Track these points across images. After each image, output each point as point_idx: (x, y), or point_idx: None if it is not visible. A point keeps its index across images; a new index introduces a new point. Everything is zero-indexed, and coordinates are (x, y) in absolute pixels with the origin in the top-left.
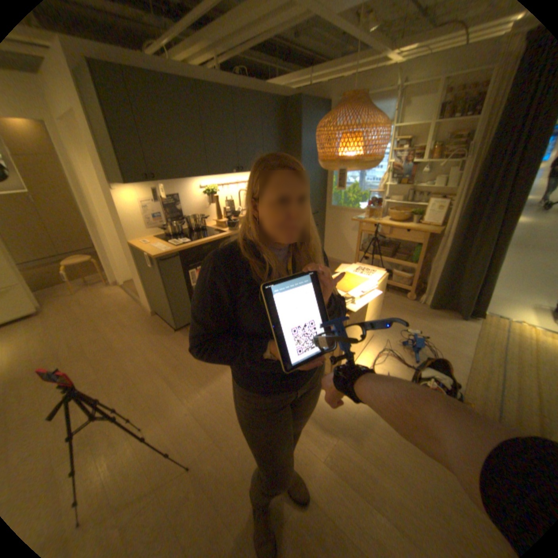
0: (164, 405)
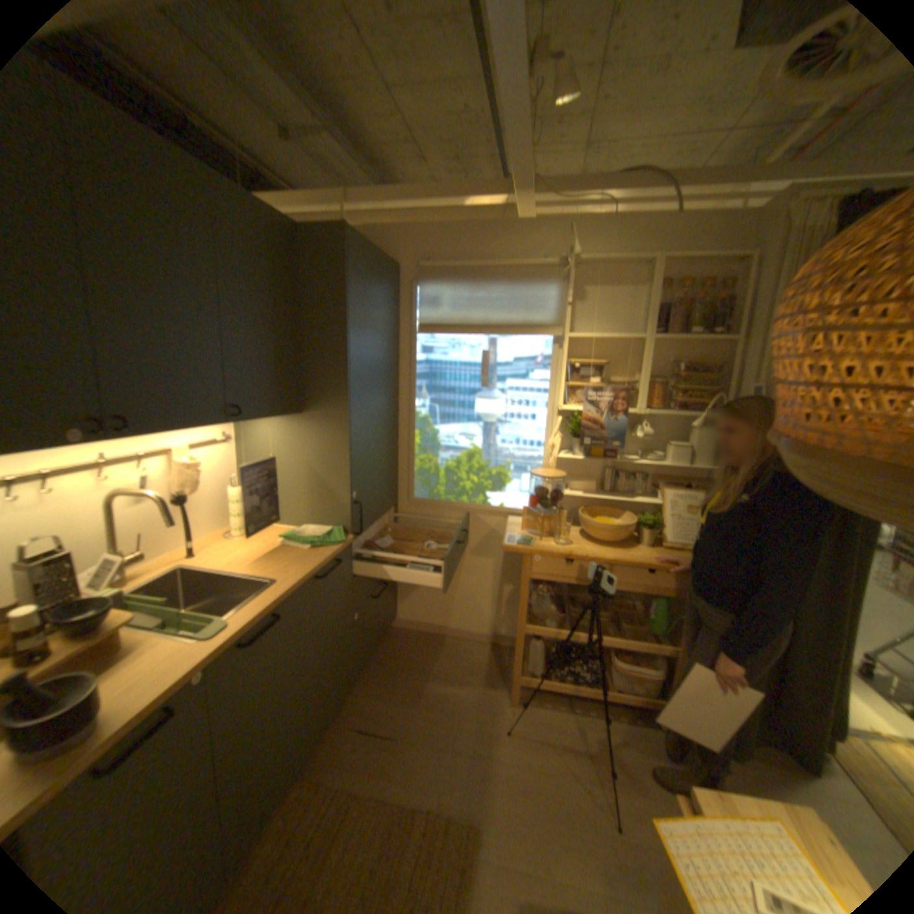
0: None
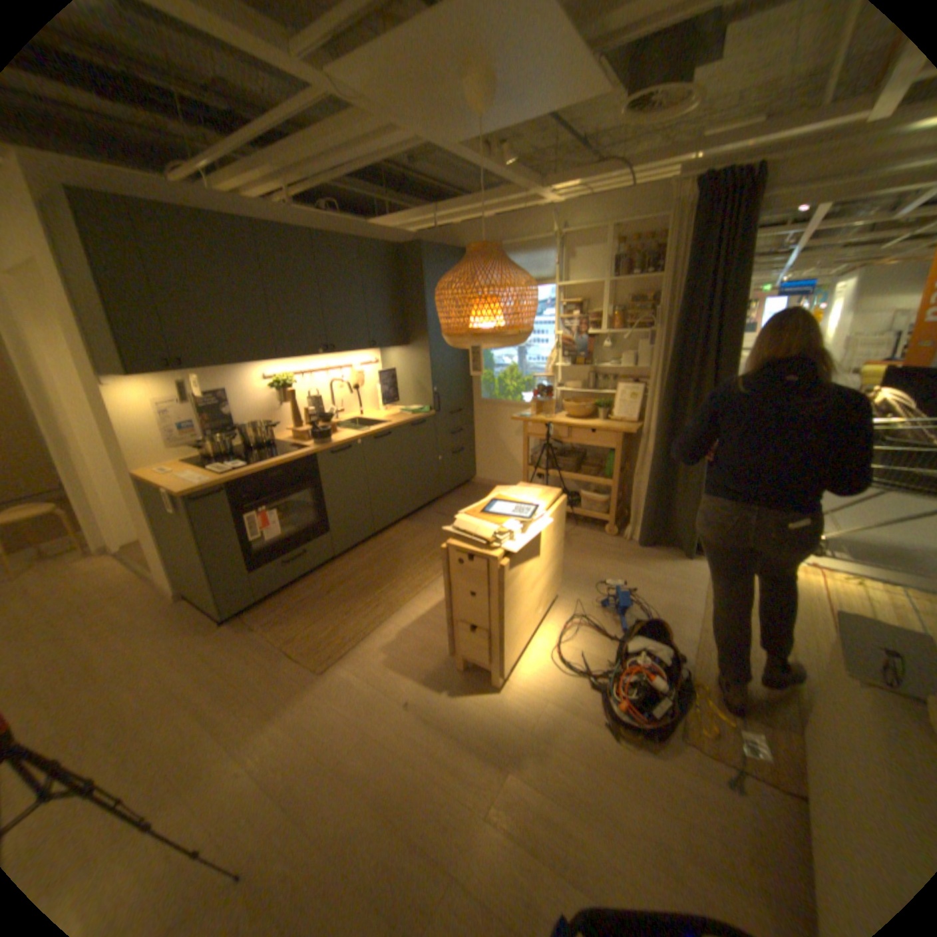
0: (195, 764)
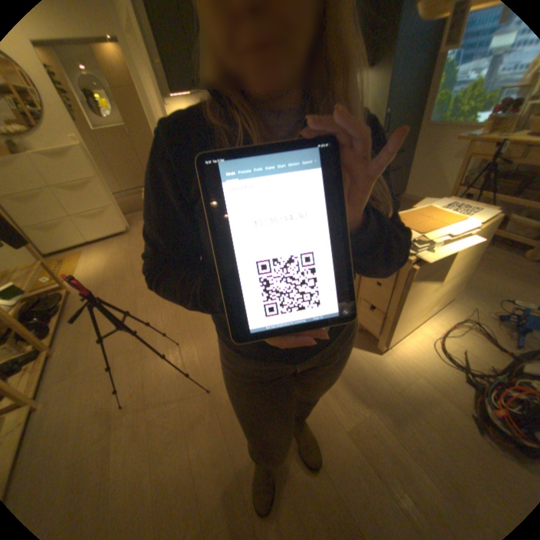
0: (202, 328)
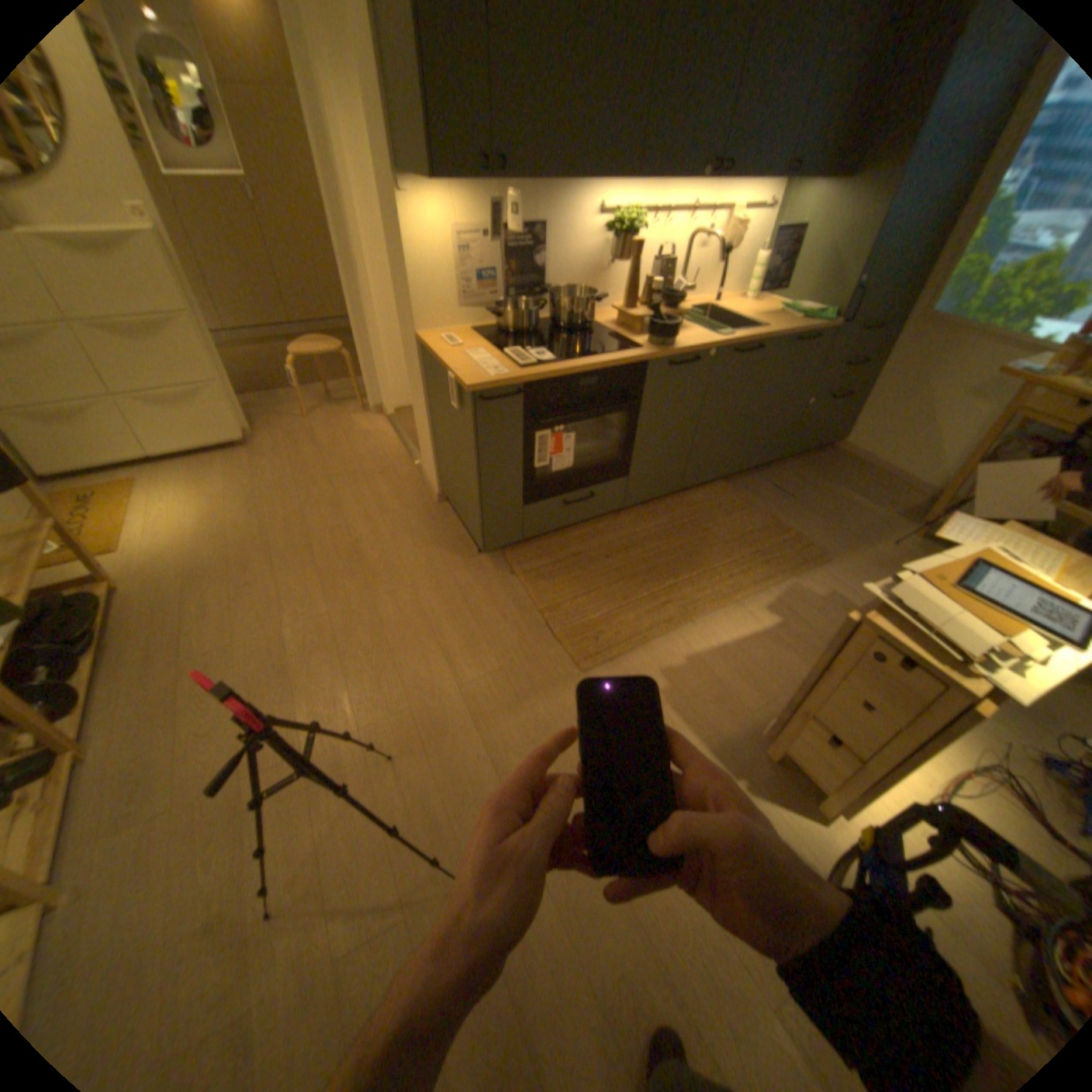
0: (441, 719)
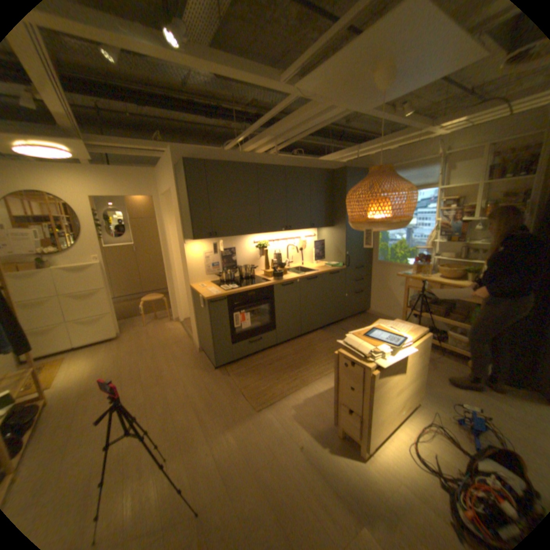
0: (191, 440)
